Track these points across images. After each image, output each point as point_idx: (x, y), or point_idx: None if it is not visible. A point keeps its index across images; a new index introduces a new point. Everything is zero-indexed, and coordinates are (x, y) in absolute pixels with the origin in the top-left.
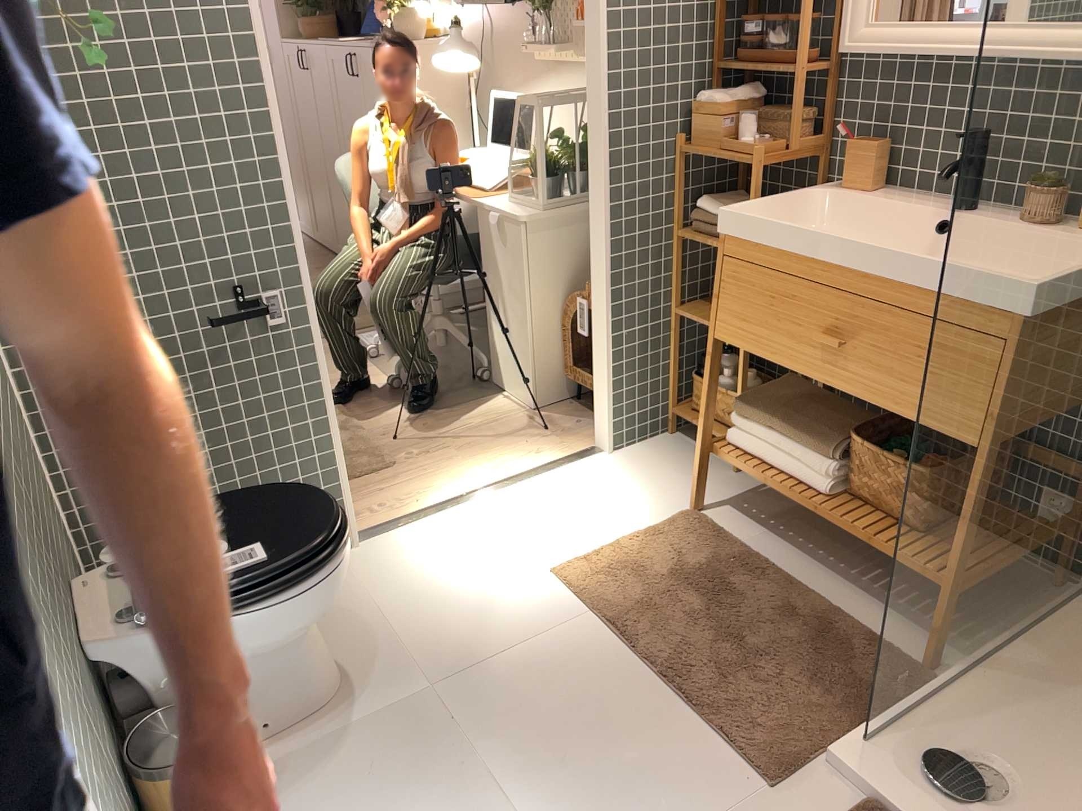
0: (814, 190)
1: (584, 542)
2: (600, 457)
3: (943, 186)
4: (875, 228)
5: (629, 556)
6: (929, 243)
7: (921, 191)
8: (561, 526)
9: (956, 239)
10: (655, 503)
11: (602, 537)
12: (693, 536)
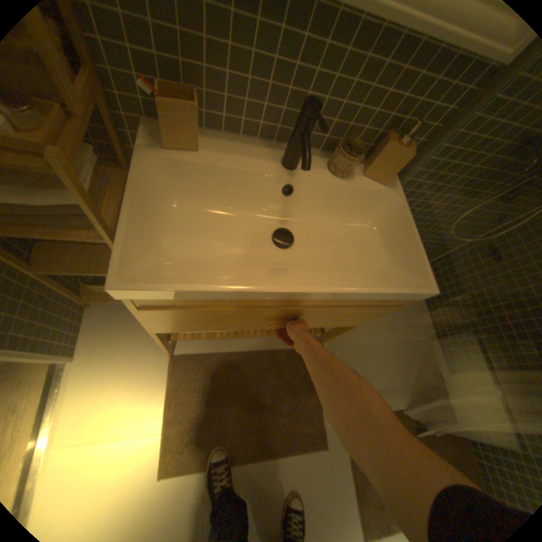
0: (139, 157)
1: (149, 440)
2: (71, 370)
3: (252, 127)
4: (224, 189)
5: (181, 422)
6: (275, 196)
7: (231, 130)
8: (120, 446)
9: (294, 191)
10: (146, 370)
11: (155, 427)
12: (190, 373)
